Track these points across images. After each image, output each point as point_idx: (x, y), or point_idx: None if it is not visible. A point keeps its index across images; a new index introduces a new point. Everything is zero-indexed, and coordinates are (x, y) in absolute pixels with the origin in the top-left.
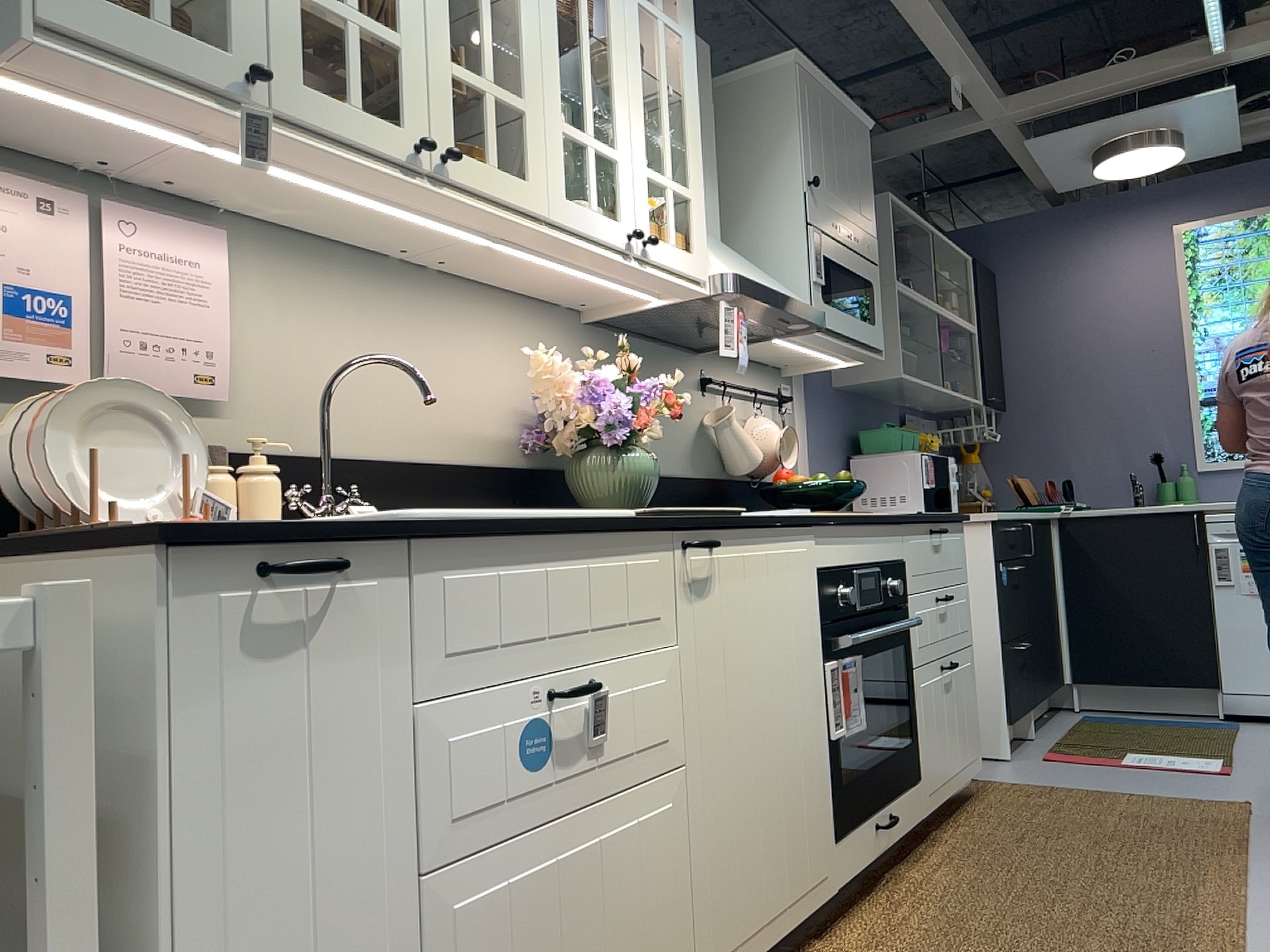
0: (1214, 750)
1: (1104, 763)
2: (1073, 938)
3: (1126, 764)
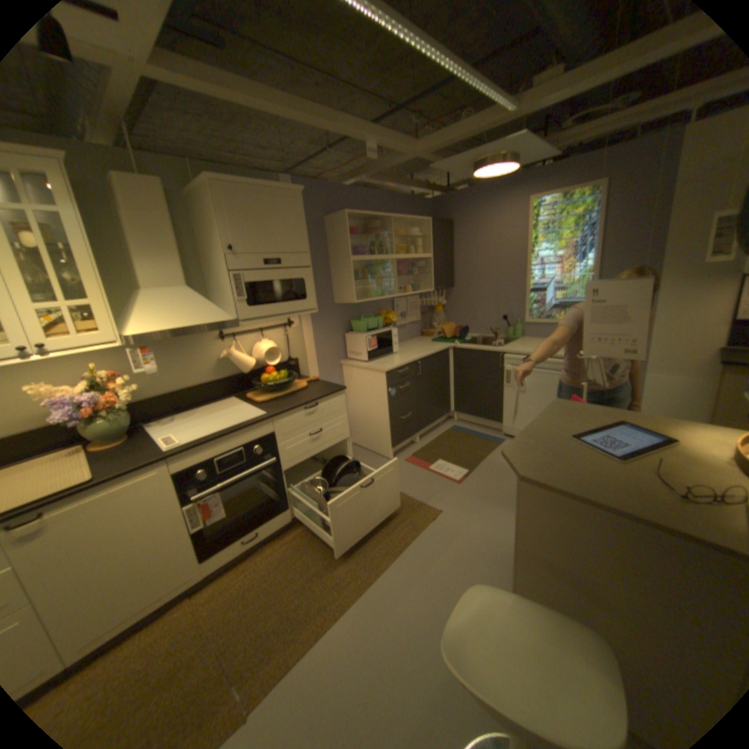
0: (472, 464)
1: (422, 468)
2: (269, 615)
3: (428, 471)
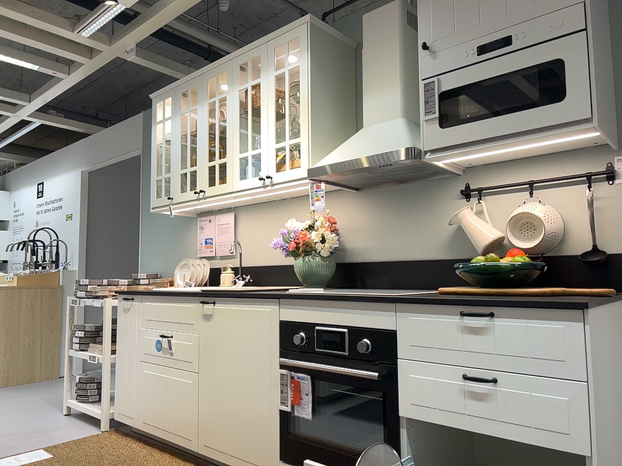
0: None
1: None
2: None
3: None
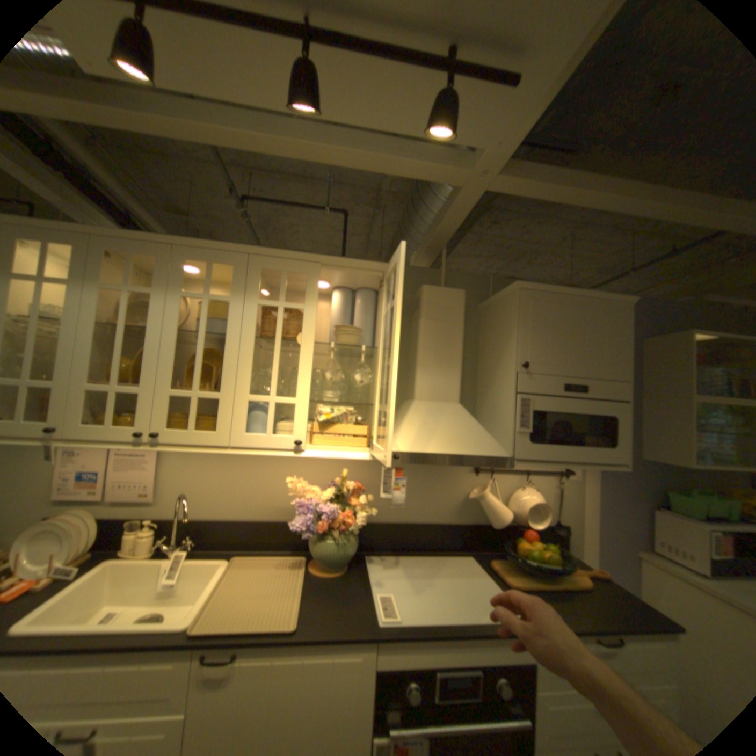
0: None
1: None
2: None
3: None
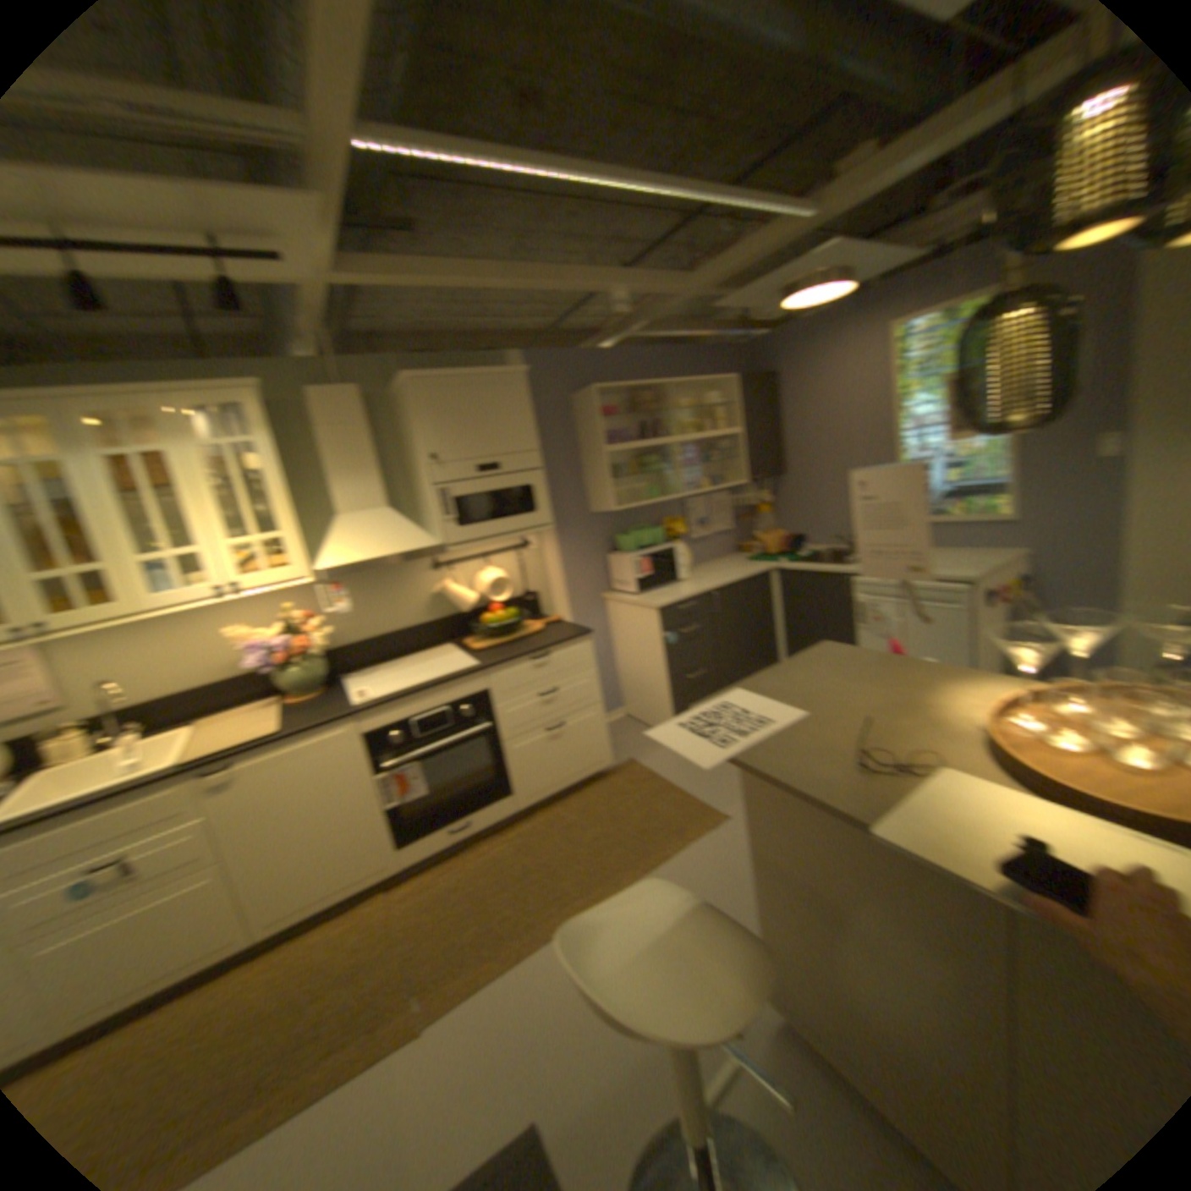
0: None
1: None
2: (466, 925)
3: None
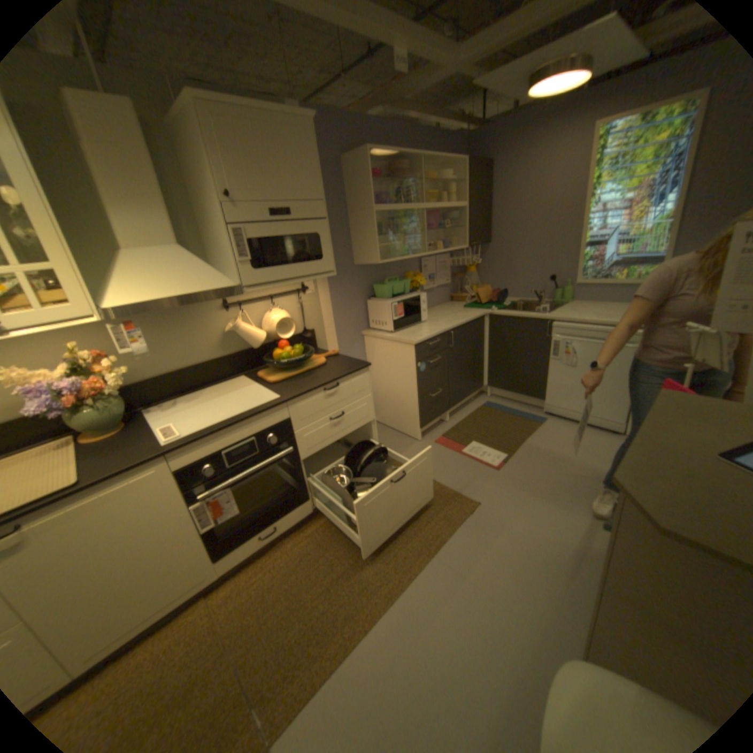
0: (511, 447)
1: (454, 451)
2: (291, 623)
3: (462, 454)
